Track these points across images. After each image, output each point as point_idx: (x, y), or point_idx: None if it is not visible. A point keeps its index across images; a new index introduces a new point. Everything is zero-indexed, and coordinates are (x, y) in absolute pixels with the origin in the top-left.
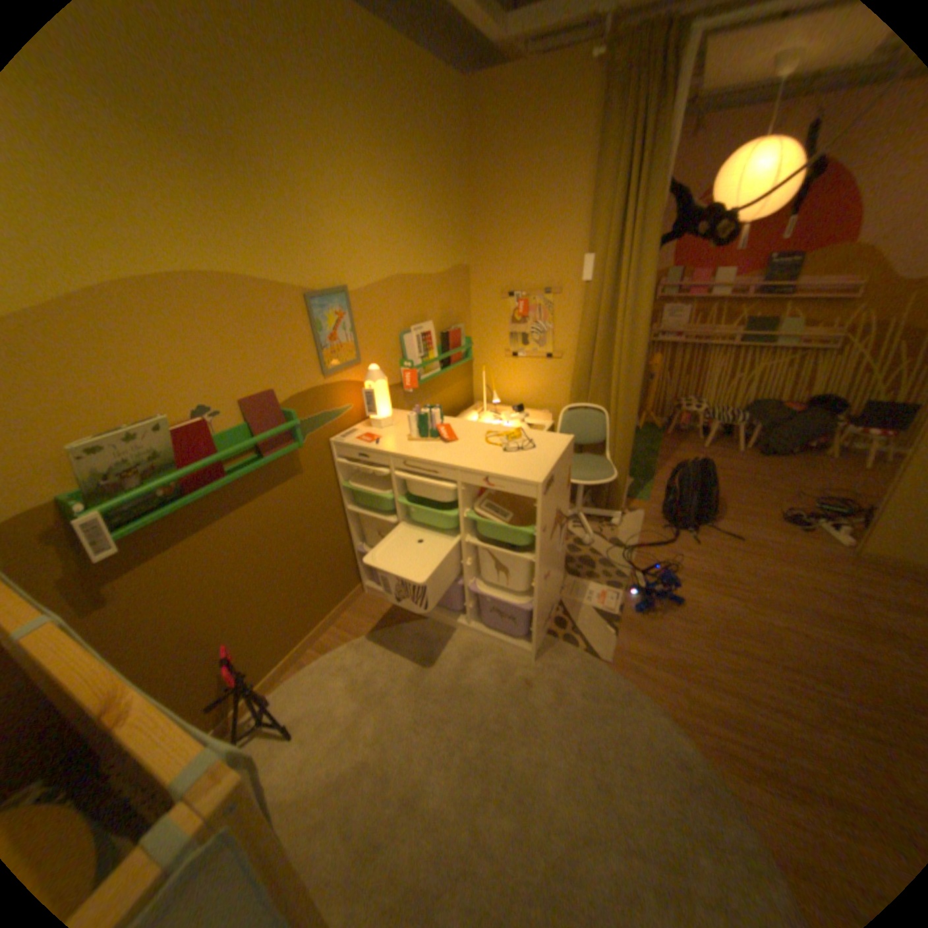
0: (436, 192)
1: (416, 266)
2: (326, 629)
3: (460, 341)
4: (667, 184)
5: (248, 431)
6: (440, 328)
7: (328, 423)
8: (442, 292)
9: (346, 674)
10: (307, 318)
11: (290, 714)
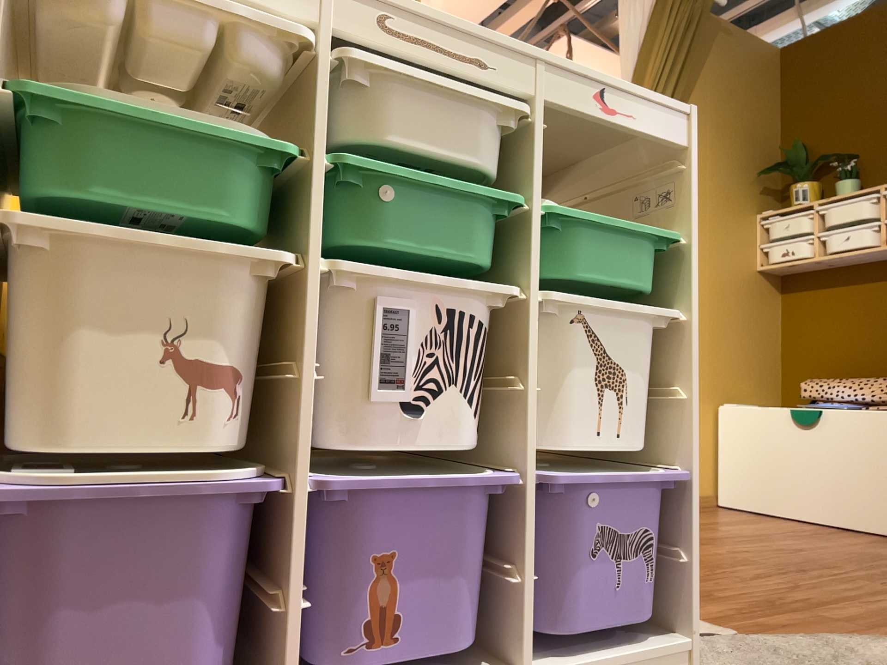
0: None
1: None
2: None
3: None
4: None
5: None
6: None
7: None
8: None
9: None
10: None
11: None
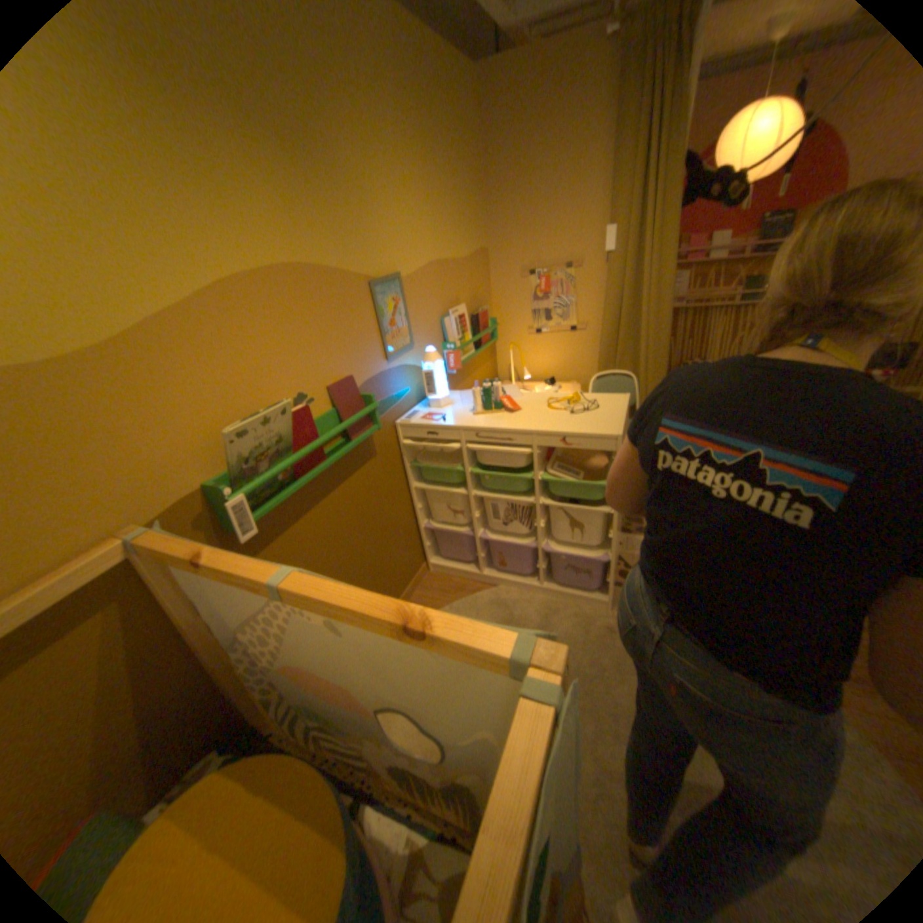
0: (460, 178)
1: (449, 251)
2: None
3: (487, 322)
4: (685, 151)
5: (336, 416)
6: (470, 310)
7: (393, 407)
8: (469, 275)
9: None
10: (372, 305)
11: None
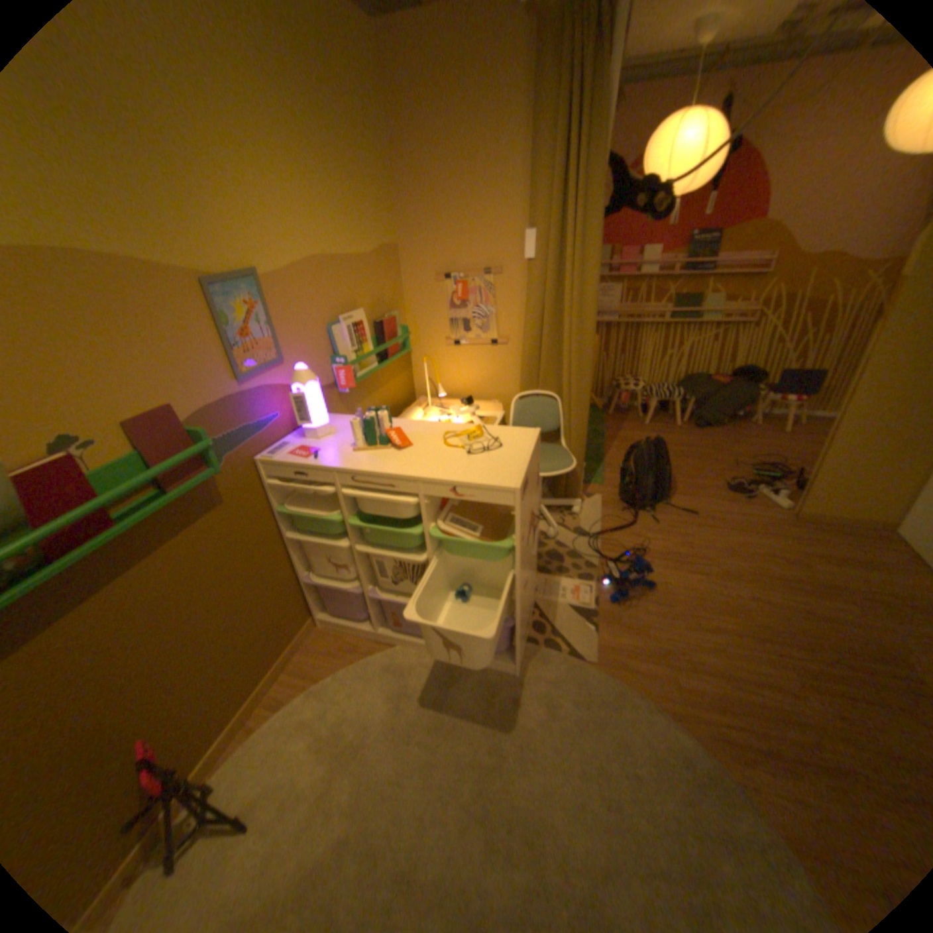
0: (354, 157)
1: (340, 244)
2: (275, 680)
3: (396, 331)
4: (608, 152)
5: (141, 461)
6: (373, 316)
7: (251, 439)
8: (372, 275)
9: (308, 731)
10: (207, 309)
11: (242, 797)
